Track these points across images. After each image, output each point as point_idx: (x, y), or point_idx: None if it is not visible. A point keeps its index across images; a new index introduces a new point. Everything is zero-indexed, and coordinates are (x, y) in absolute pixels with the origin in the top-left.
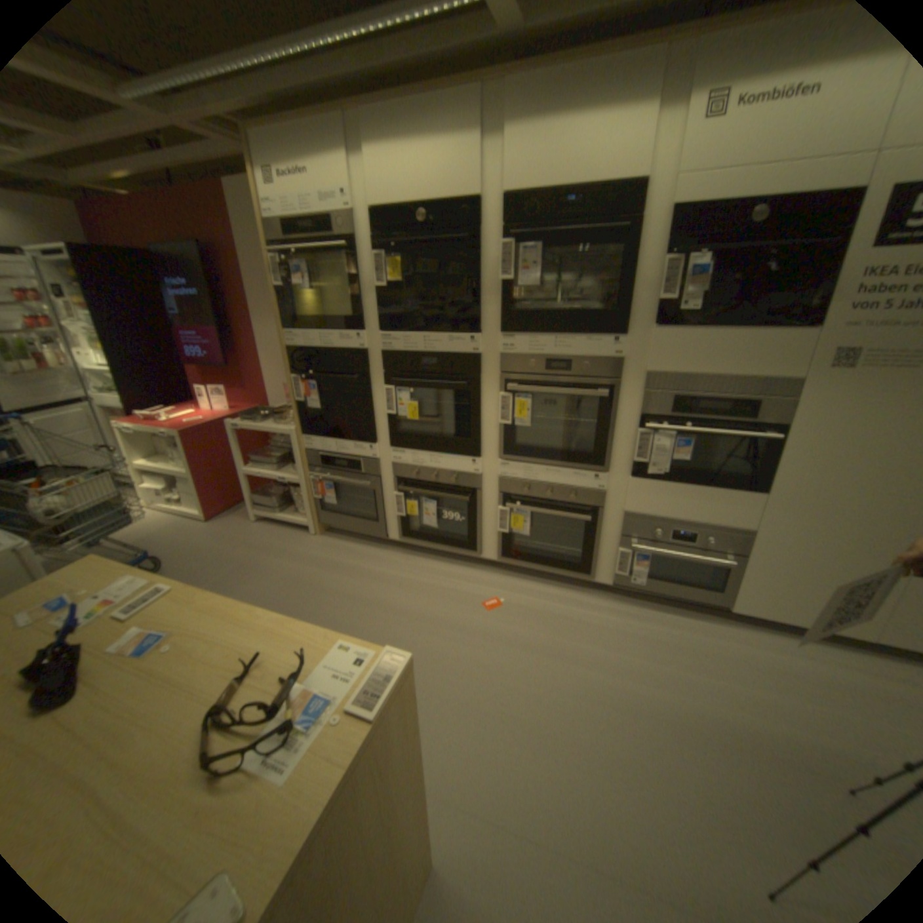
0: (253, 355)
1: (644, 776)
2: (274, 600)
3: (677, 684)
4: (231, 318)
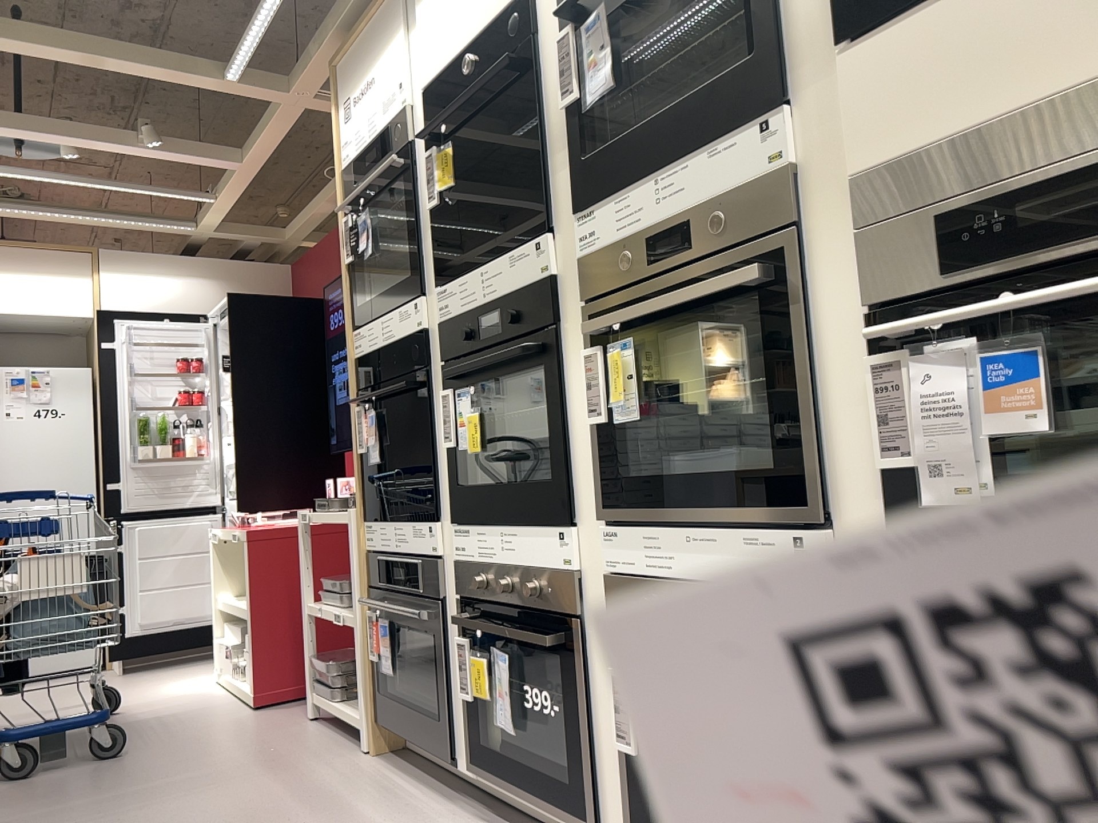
0: None
1: None
2: None
3: None
4: None
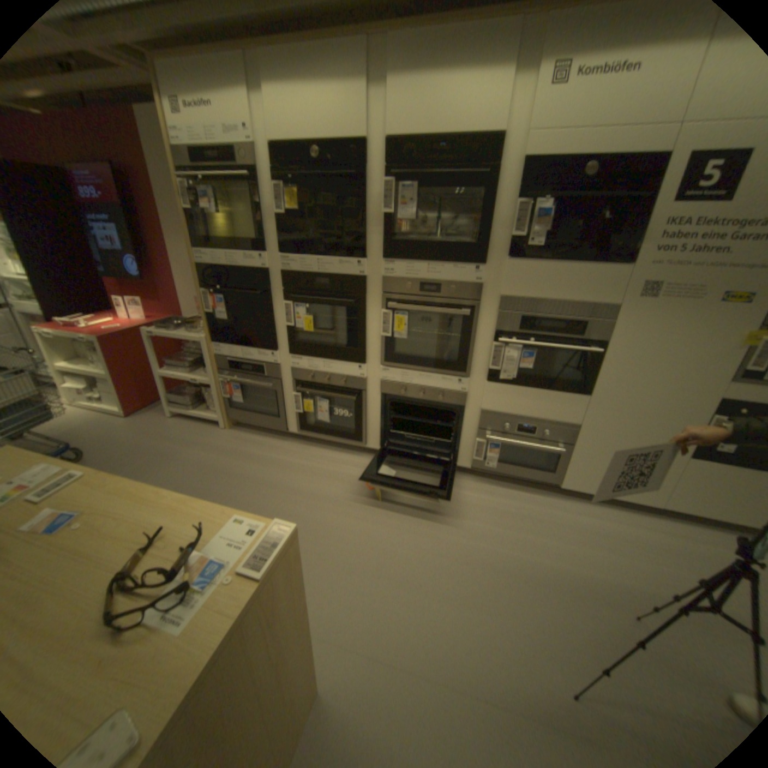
0: (167, 269)
1: (487, 612)
2: (189, 482)
3: (516, 542)
4: (146, 235)
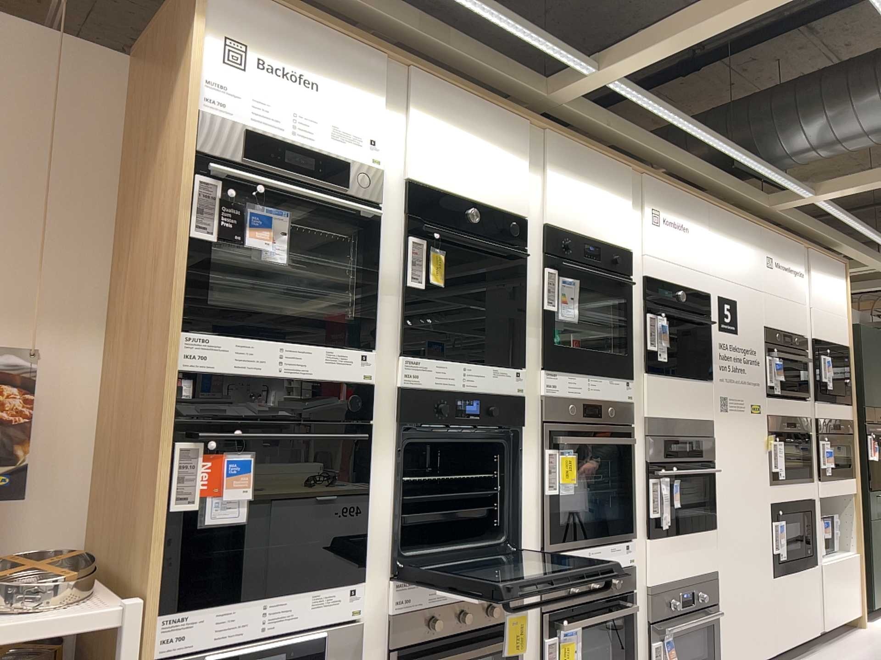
0: None
1: None
2: None
3: None
4: None
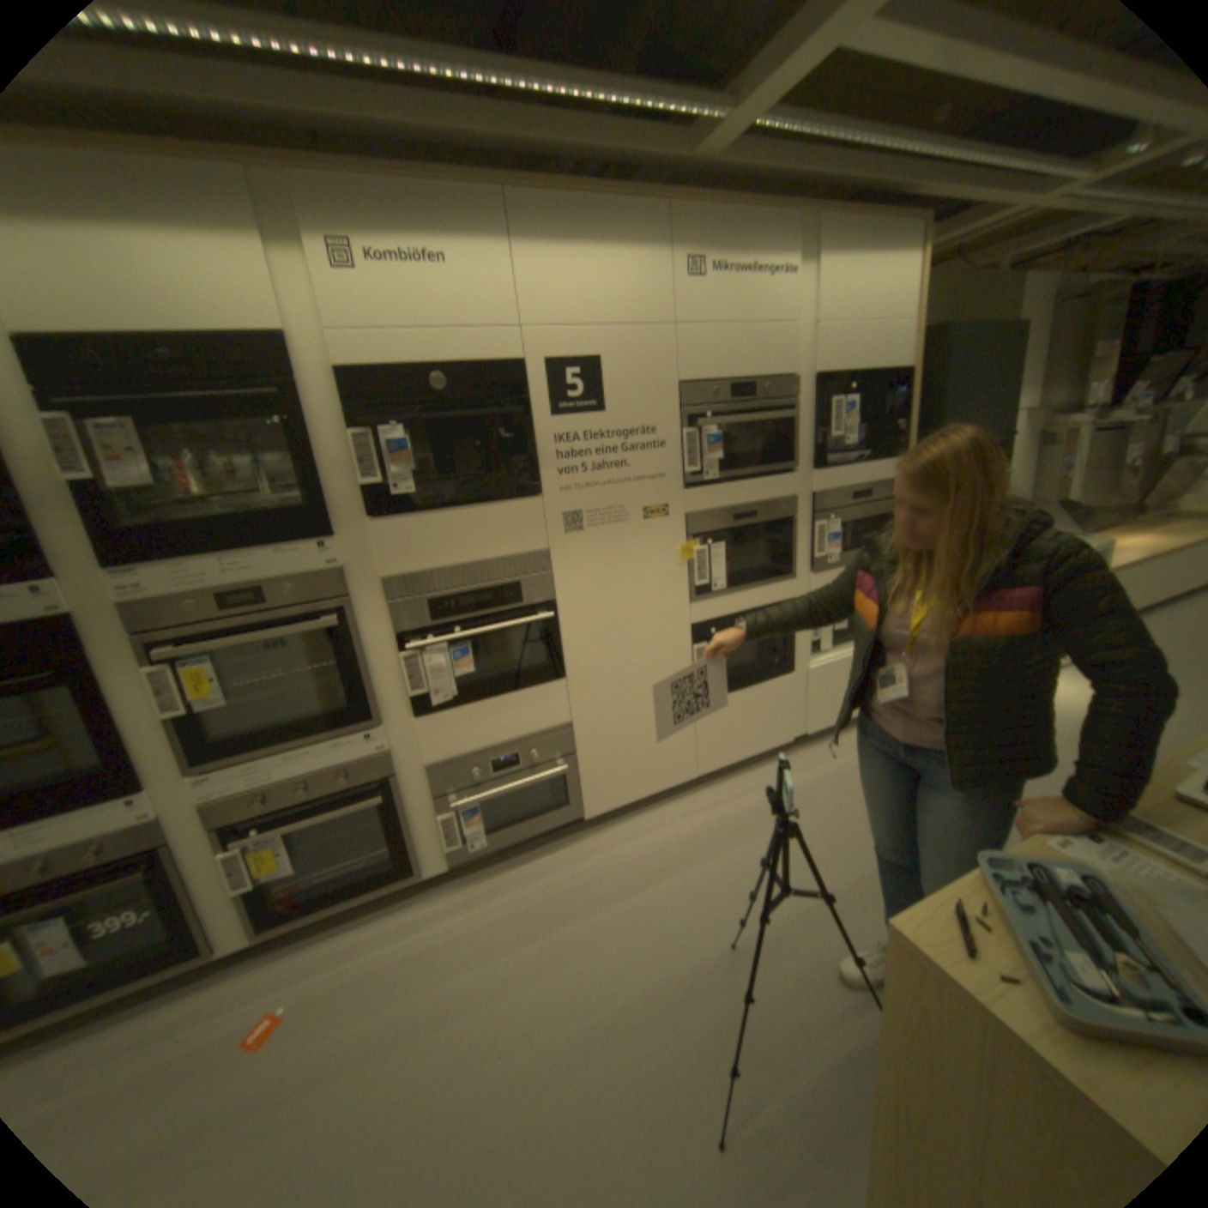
0: None
1: (558, 1123)
2: None
3: (557, 951)
4: None
